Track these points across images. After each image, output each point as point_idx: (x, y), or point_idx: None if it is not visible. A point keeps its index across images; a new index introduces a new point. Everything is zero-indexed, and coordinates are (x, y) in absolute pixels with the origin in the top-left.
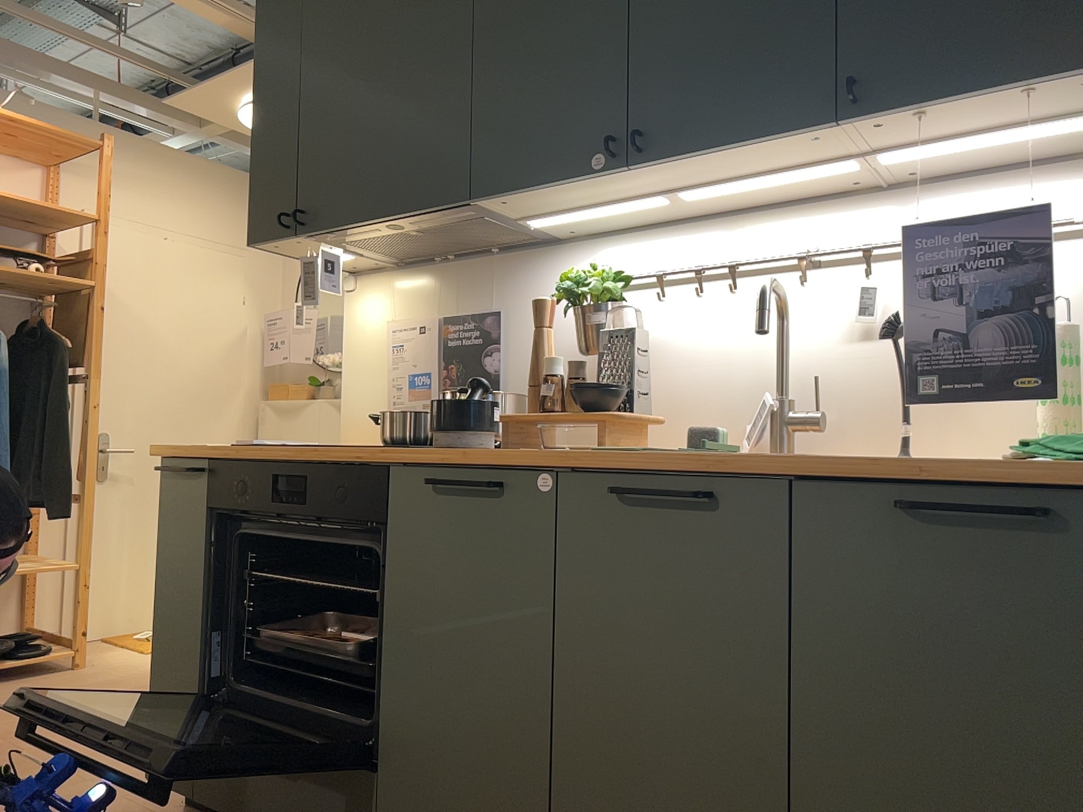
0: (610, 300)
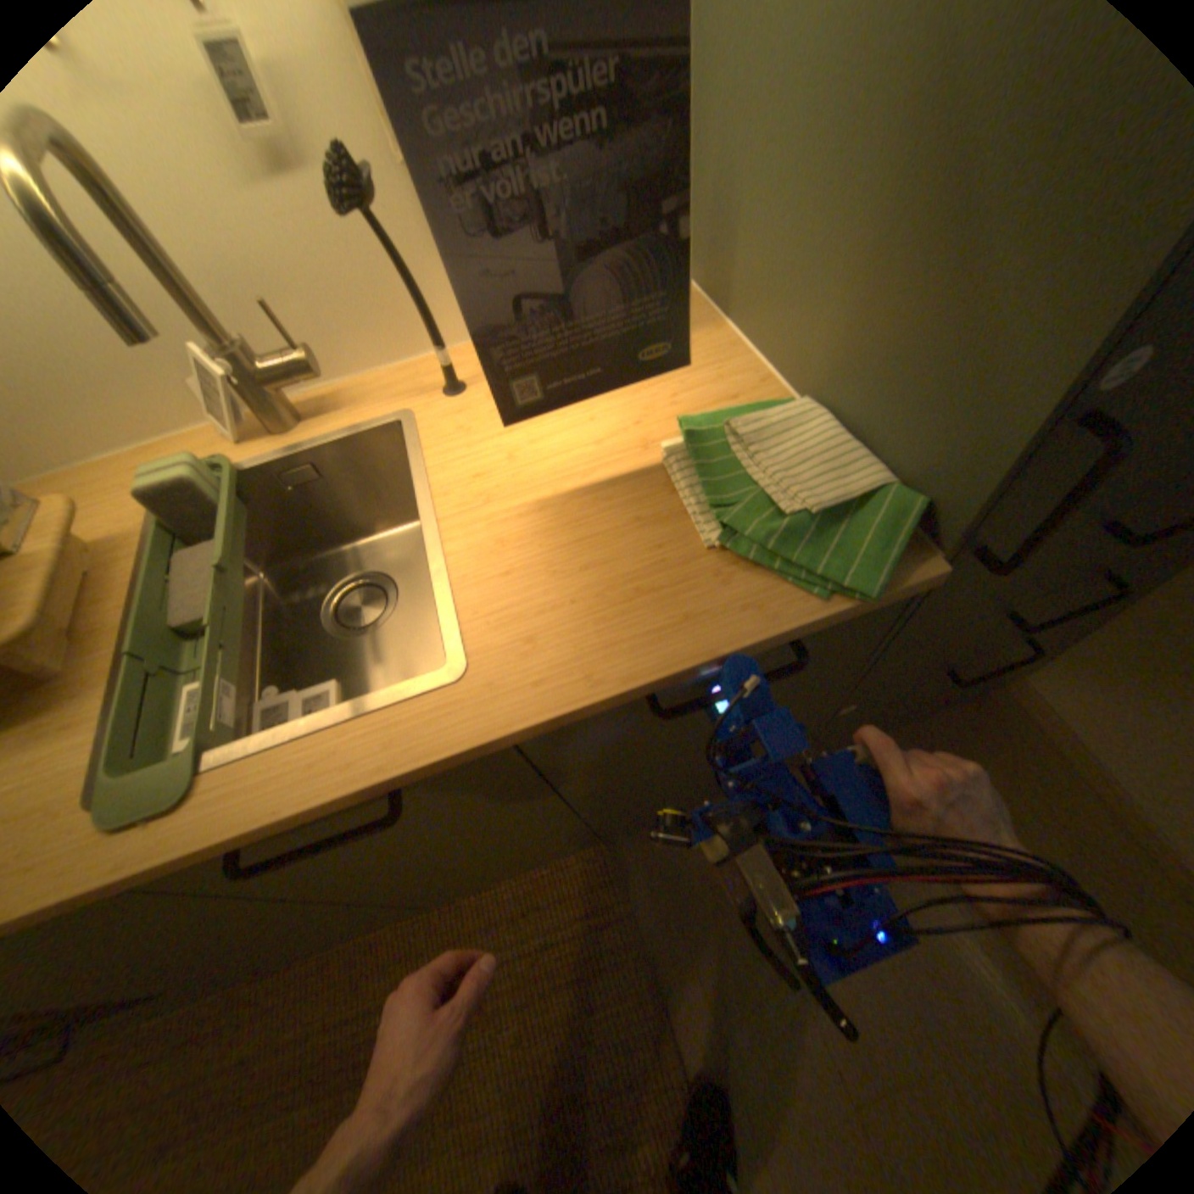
0: None
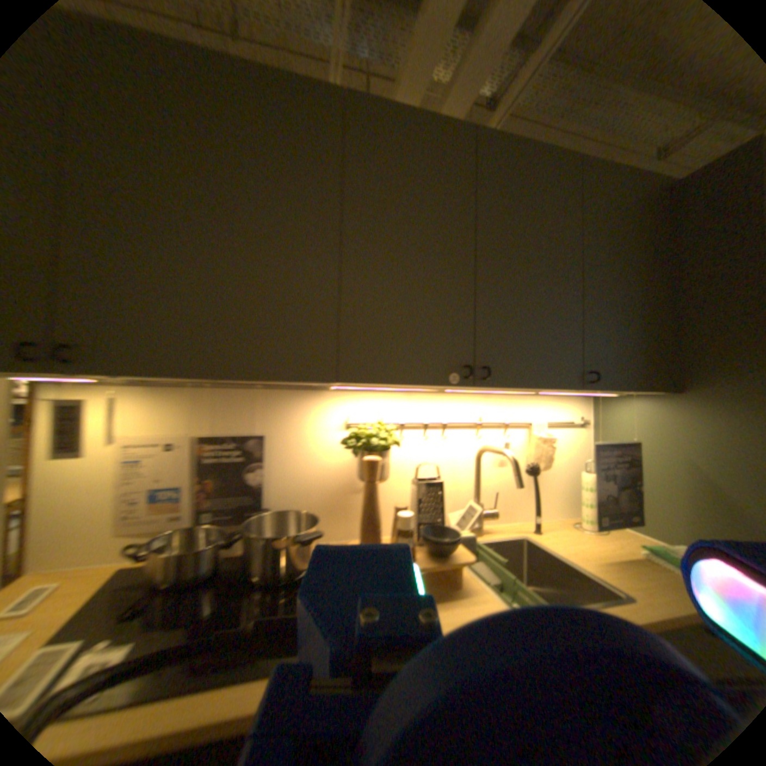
0: (385, 445)
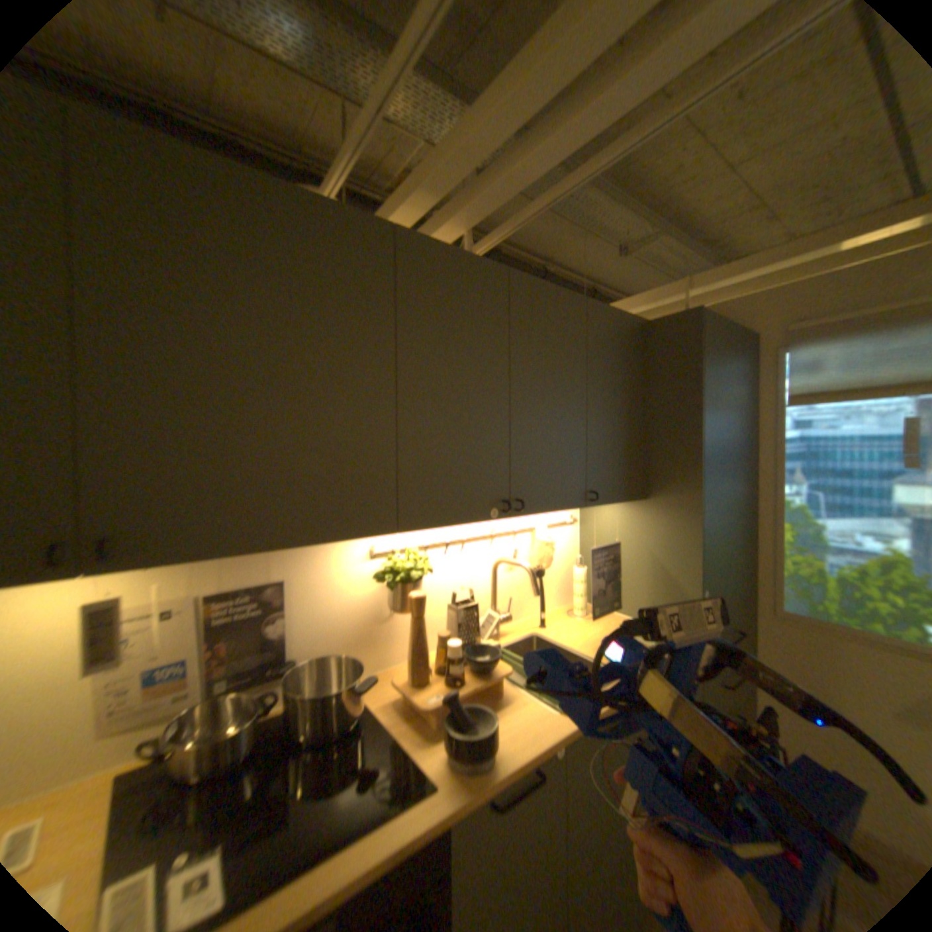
0: (417, 573)
